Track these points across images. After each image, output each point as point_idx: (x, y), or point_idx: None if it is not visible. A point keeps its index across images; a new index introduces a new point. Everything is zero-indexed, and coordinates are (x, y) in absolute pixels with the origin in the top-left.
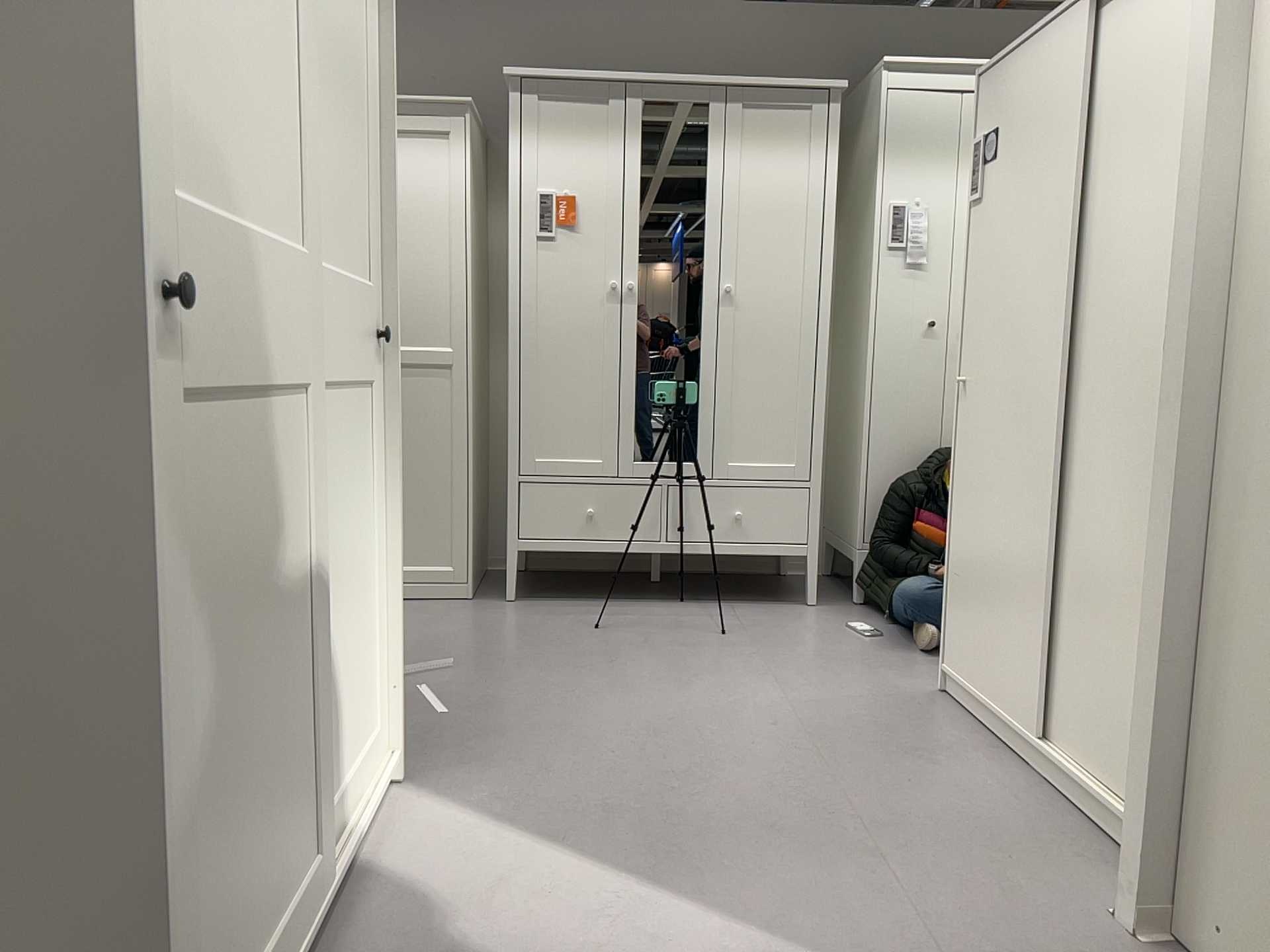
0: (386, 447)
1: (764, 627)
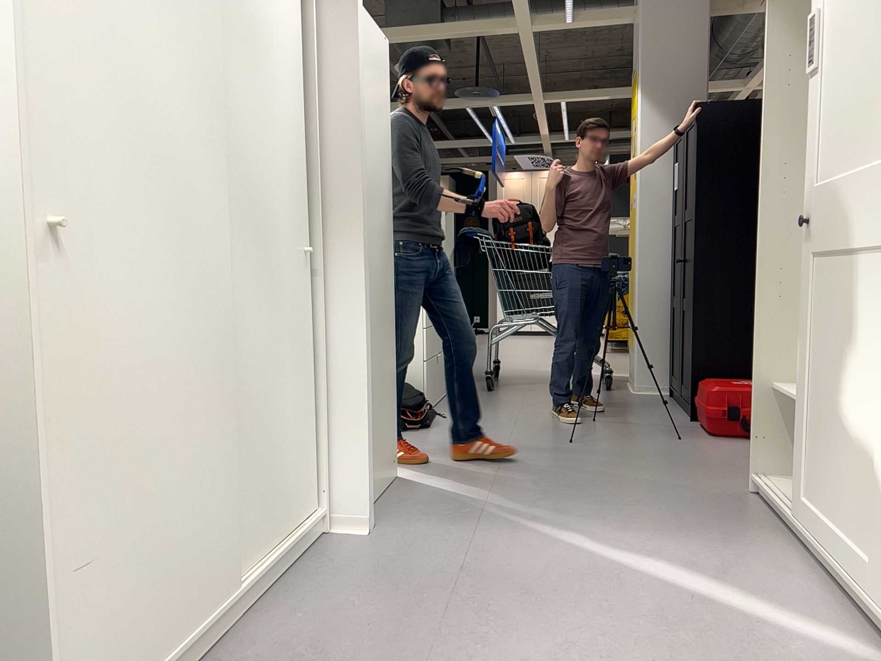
0: None
1: None
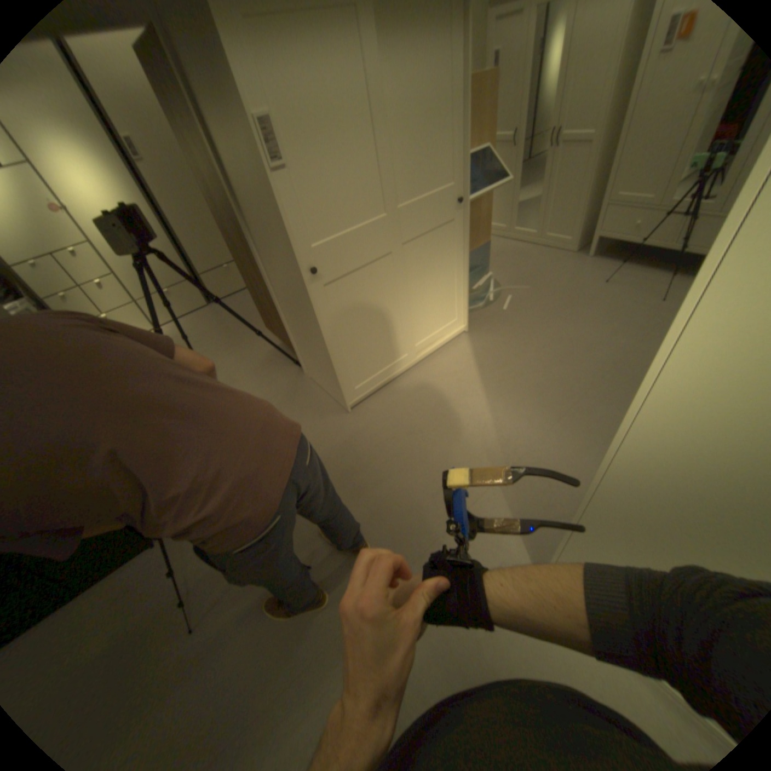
0: (465, 237)
1: None
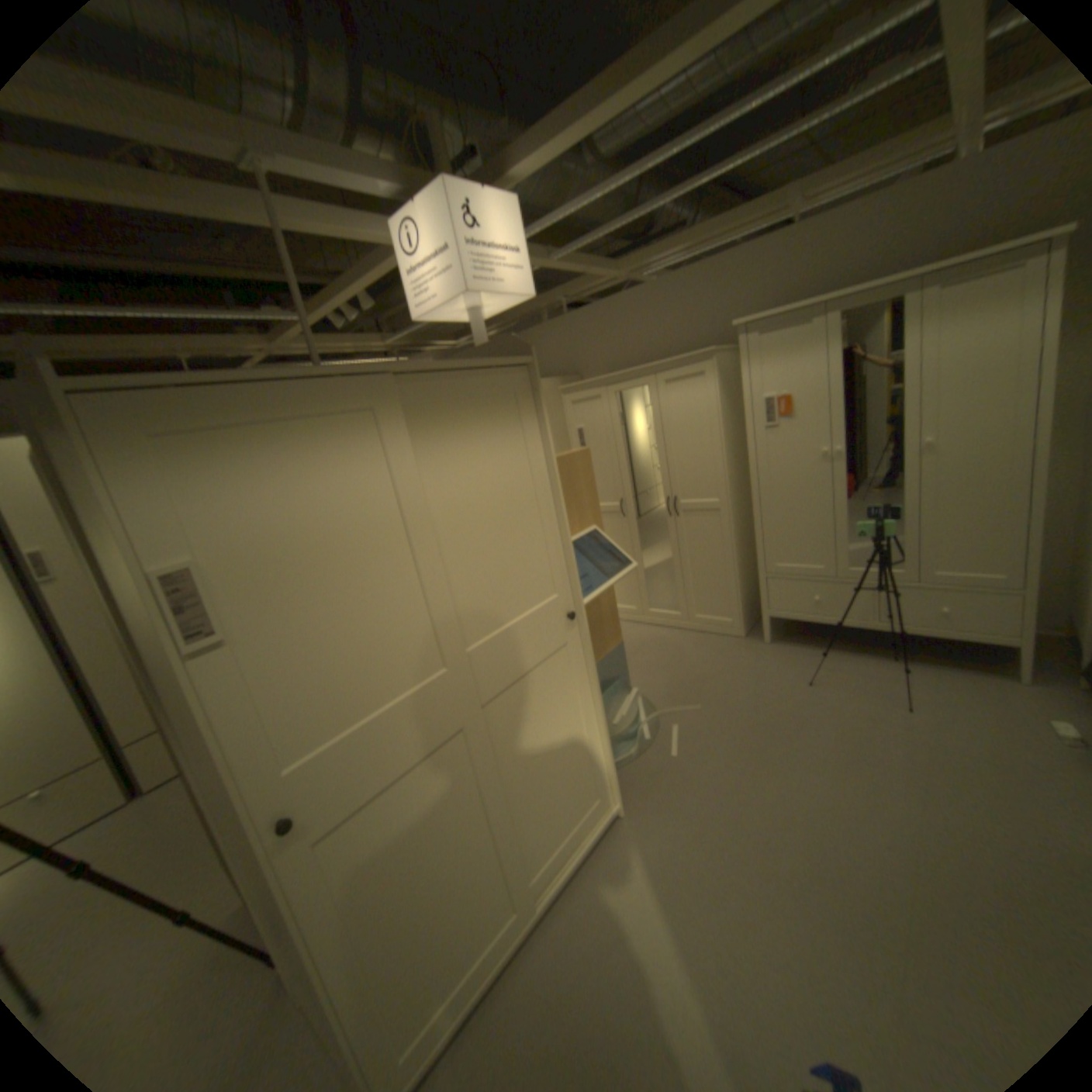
0: (588, 665)
1: (955, 709)
